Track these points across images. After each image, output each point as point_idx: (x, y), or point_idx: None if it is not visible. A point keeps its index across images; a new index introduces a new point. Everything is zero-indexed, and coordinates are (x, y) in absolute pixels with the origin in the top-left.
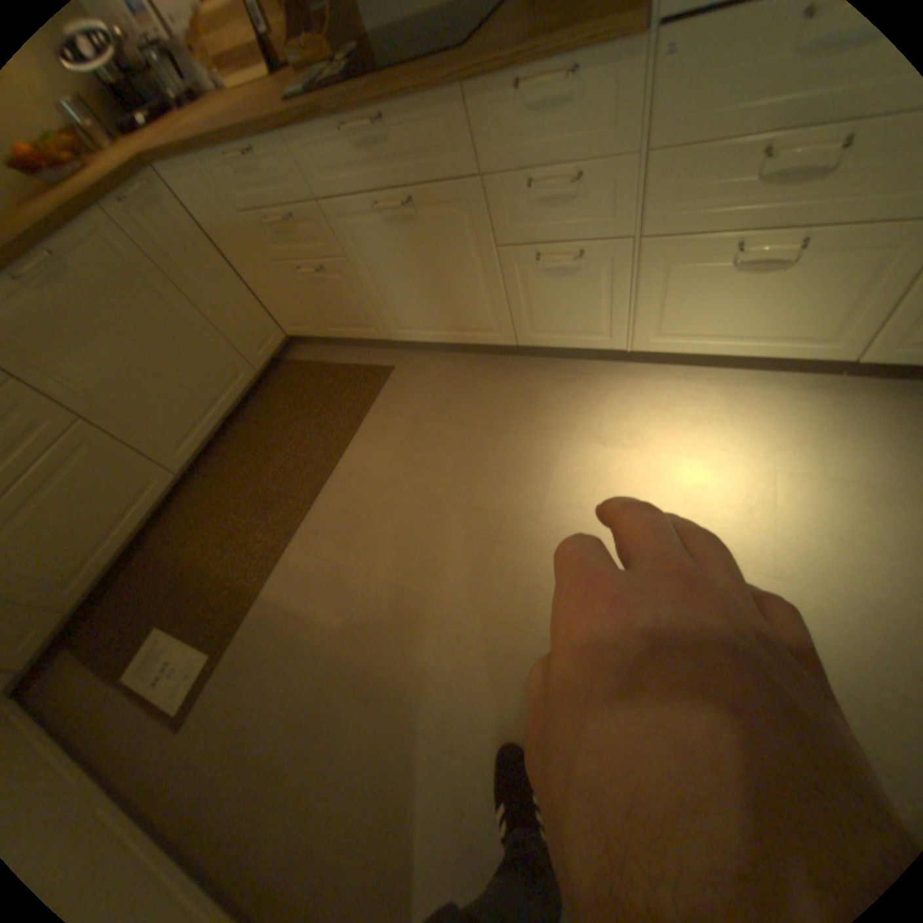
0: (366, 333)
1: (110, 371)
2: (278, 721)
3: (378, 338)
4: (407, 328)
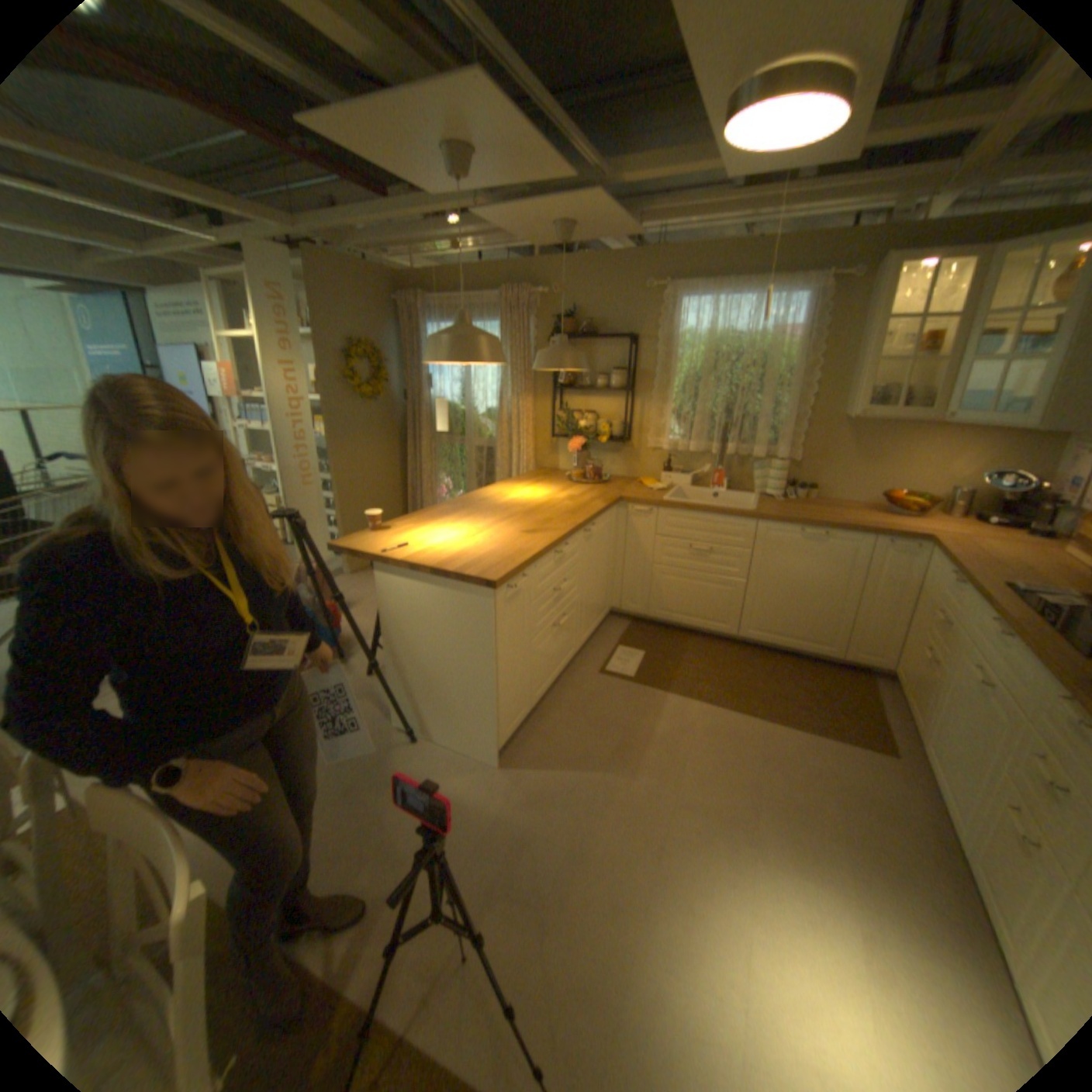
0: (919, 727)
1: (780, 582)
2: (605, 713)
3: (921, 739)
4: (936, 754)
